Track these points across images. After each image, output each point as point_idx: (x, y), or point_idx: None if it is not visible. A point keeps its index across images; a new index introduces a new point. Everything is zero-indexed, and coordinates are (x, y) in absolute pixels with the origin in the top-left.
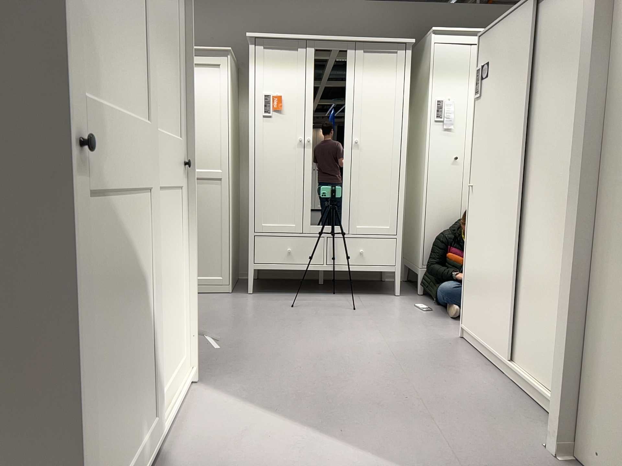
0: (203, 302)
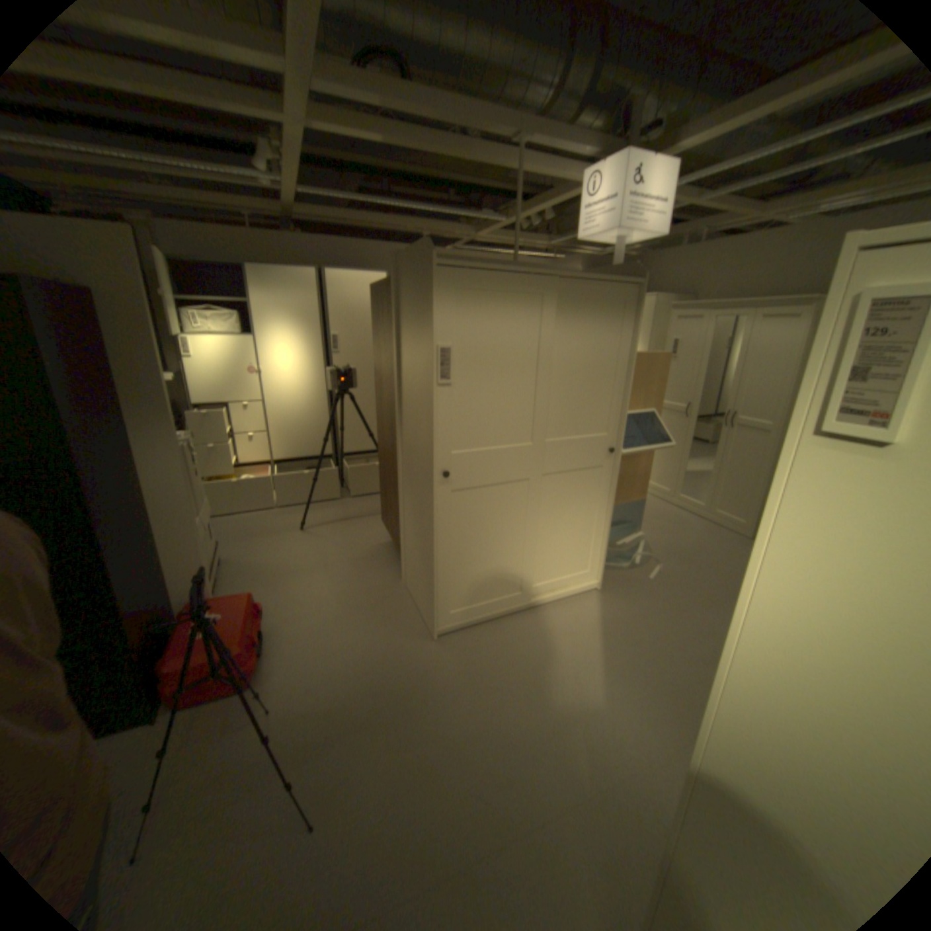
0: (712, 536)
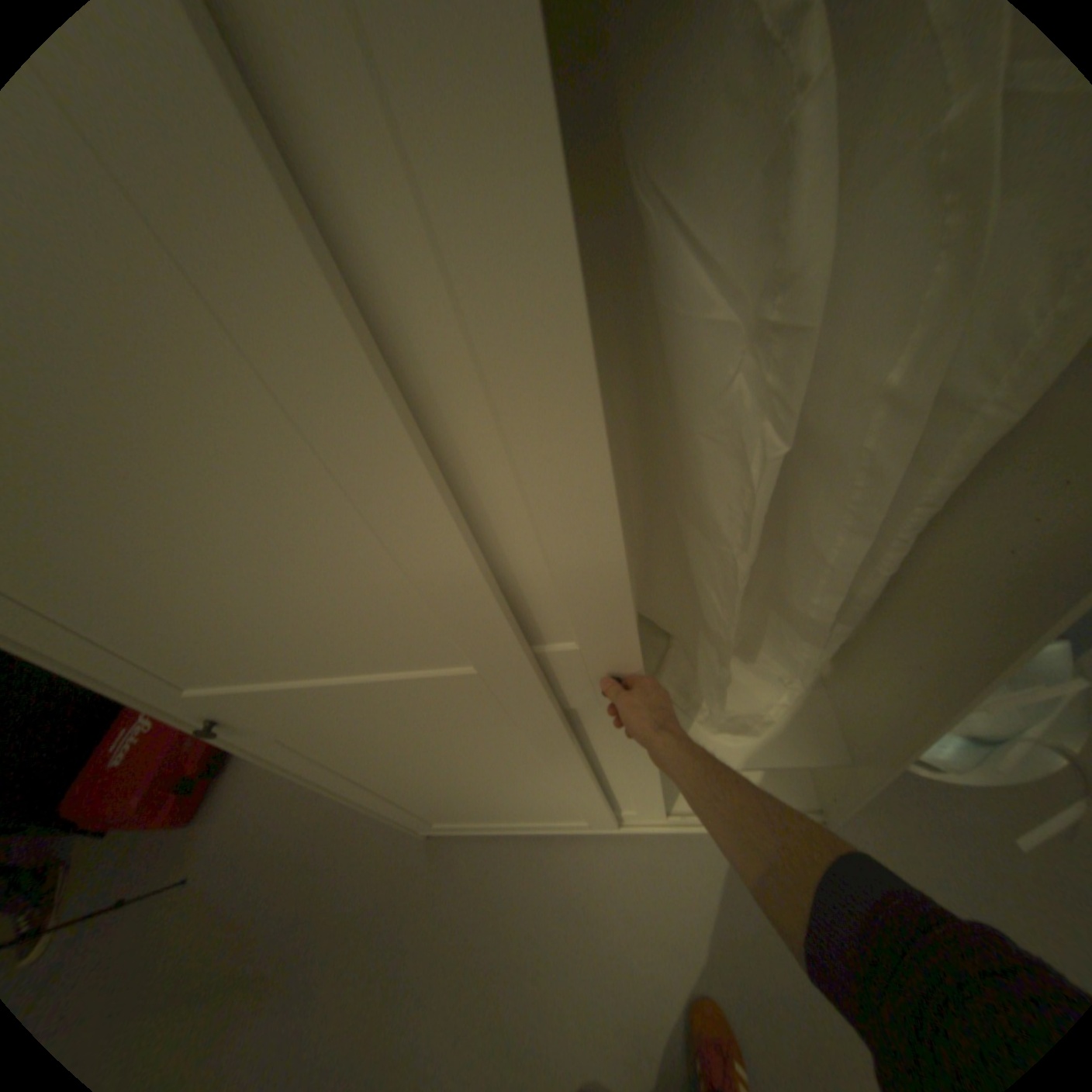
0: None
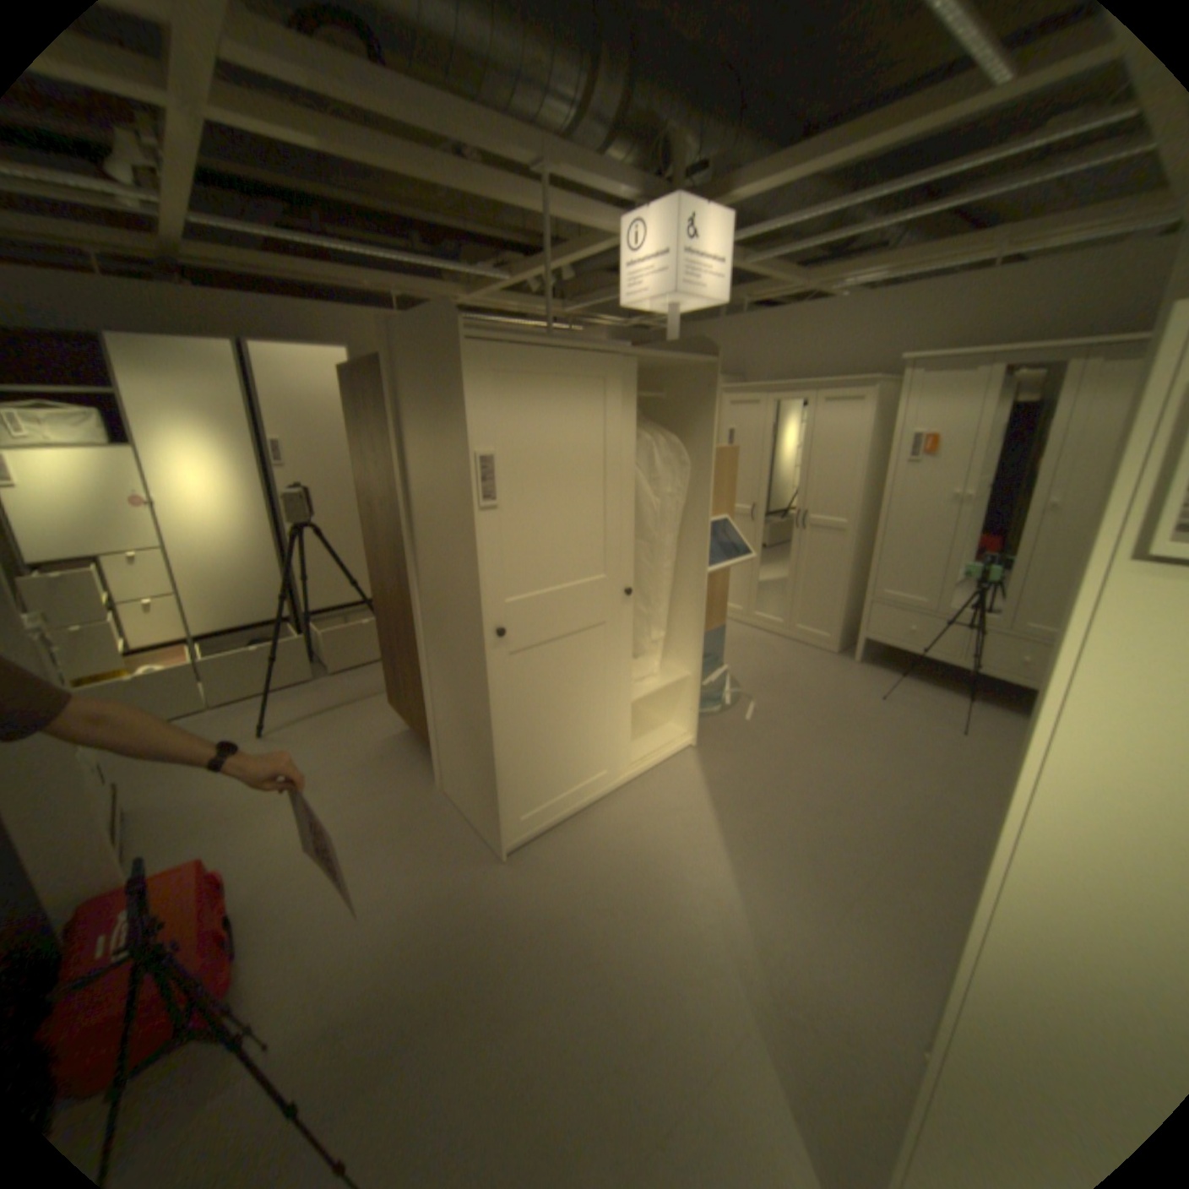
0: (798, 657)
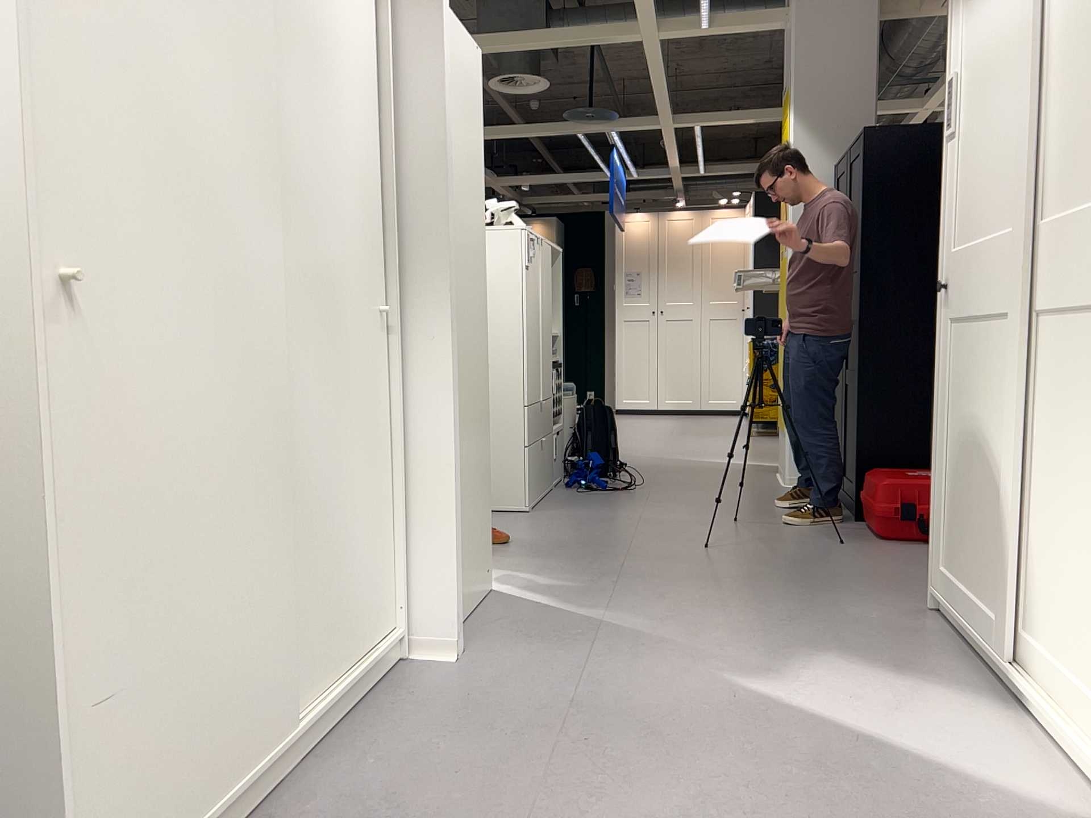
0: None
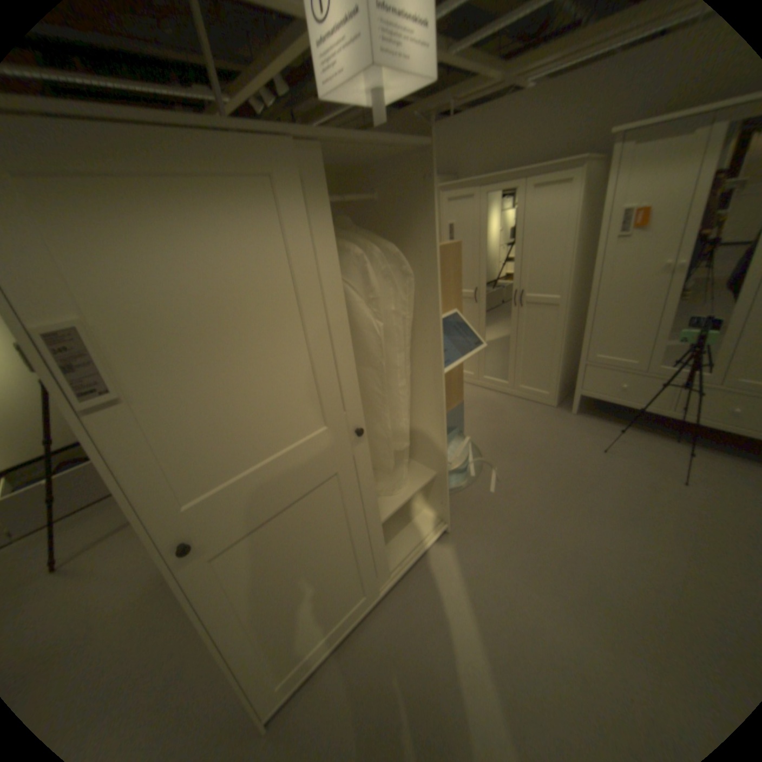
0: (523, 414)
